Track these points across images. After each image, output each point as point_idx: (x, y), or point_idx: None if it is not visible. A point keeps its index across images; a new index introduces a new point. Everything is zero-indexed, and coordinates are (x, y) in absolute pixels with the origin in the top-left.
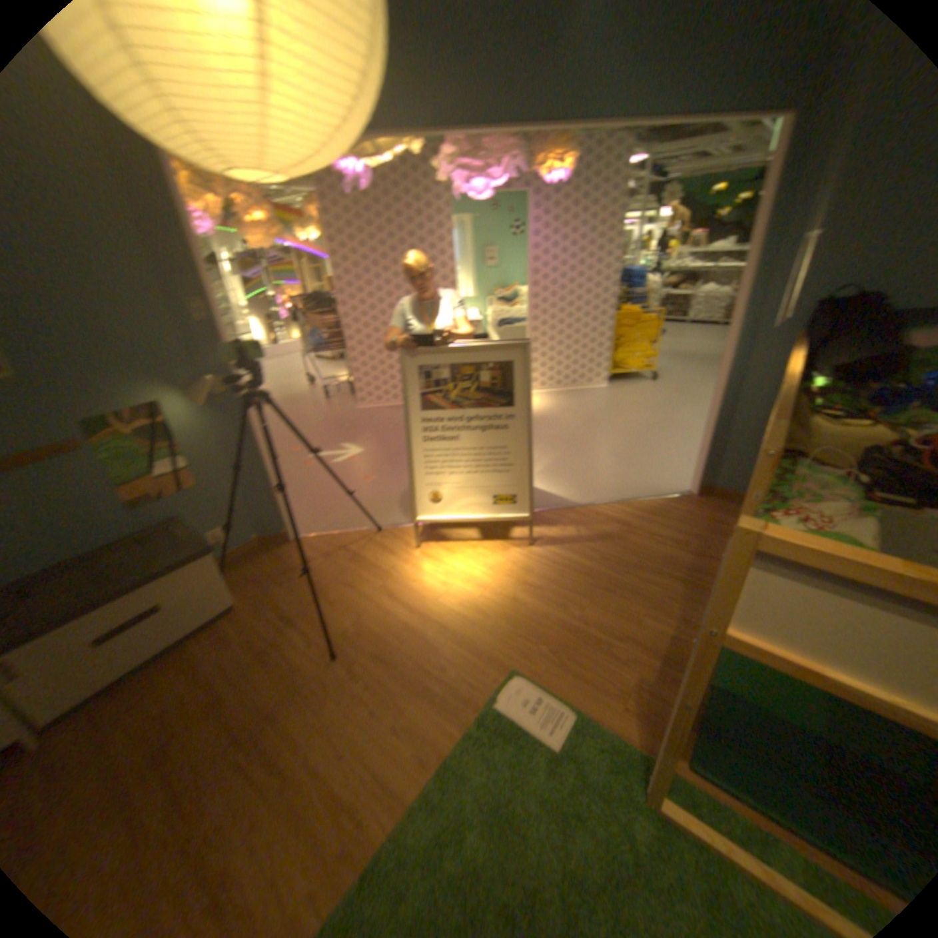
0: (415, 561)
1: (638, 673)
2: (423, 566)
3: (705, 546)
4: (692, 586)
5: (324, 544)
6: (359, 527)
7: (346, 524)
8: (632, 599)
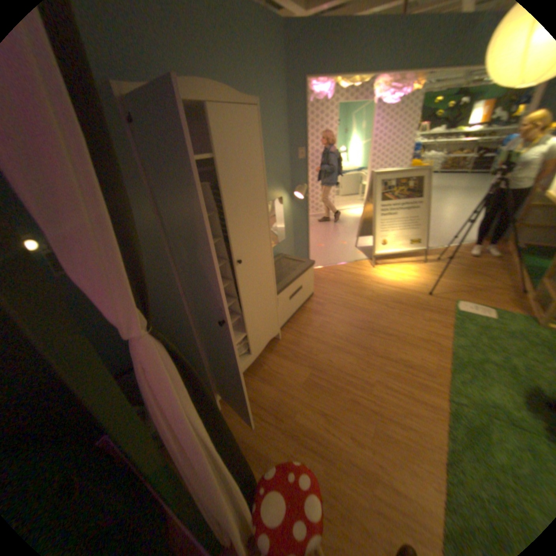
0: (376, 272)
1: (506, 296)
2: (382, 273)
3: (501, 257)
4: (506, 270)
5: (326, 269)
6: (336, 263)
7: (328, 262)
8: (485, 276)
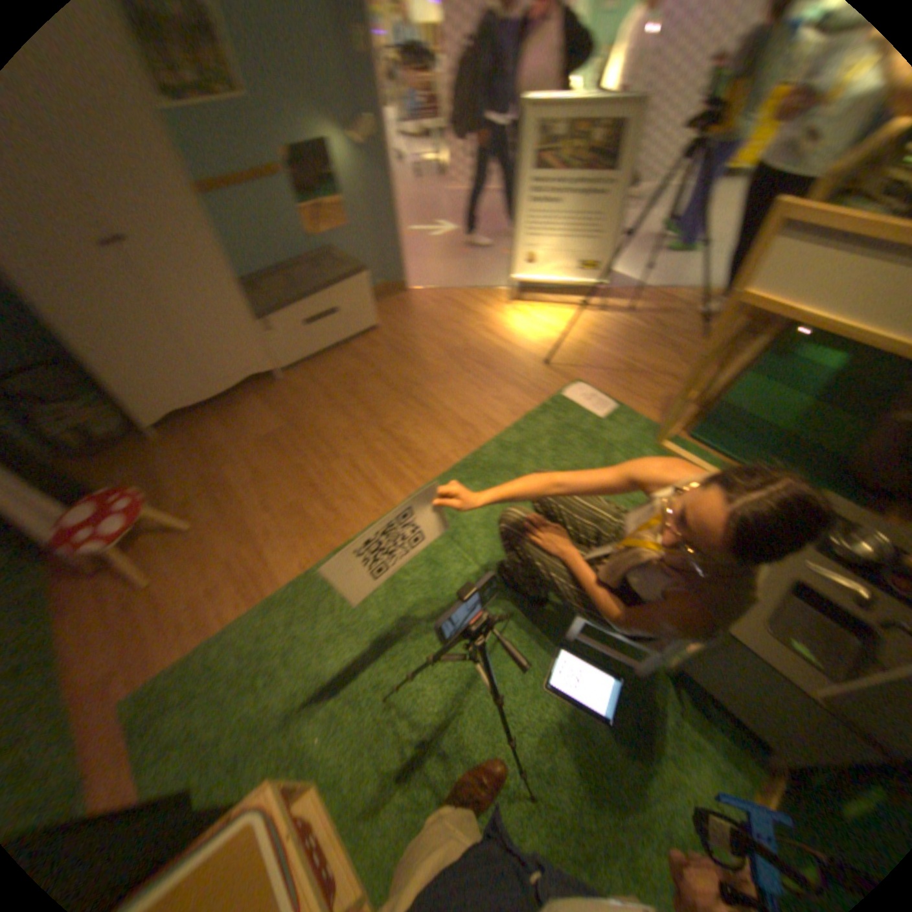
0: (503, 313)
1: (666, 391)
2: (510, 317)
3: None
4: None
5: (431, 295)
6: (457, 287)
7: (446, 284)
8: (676, 352)
